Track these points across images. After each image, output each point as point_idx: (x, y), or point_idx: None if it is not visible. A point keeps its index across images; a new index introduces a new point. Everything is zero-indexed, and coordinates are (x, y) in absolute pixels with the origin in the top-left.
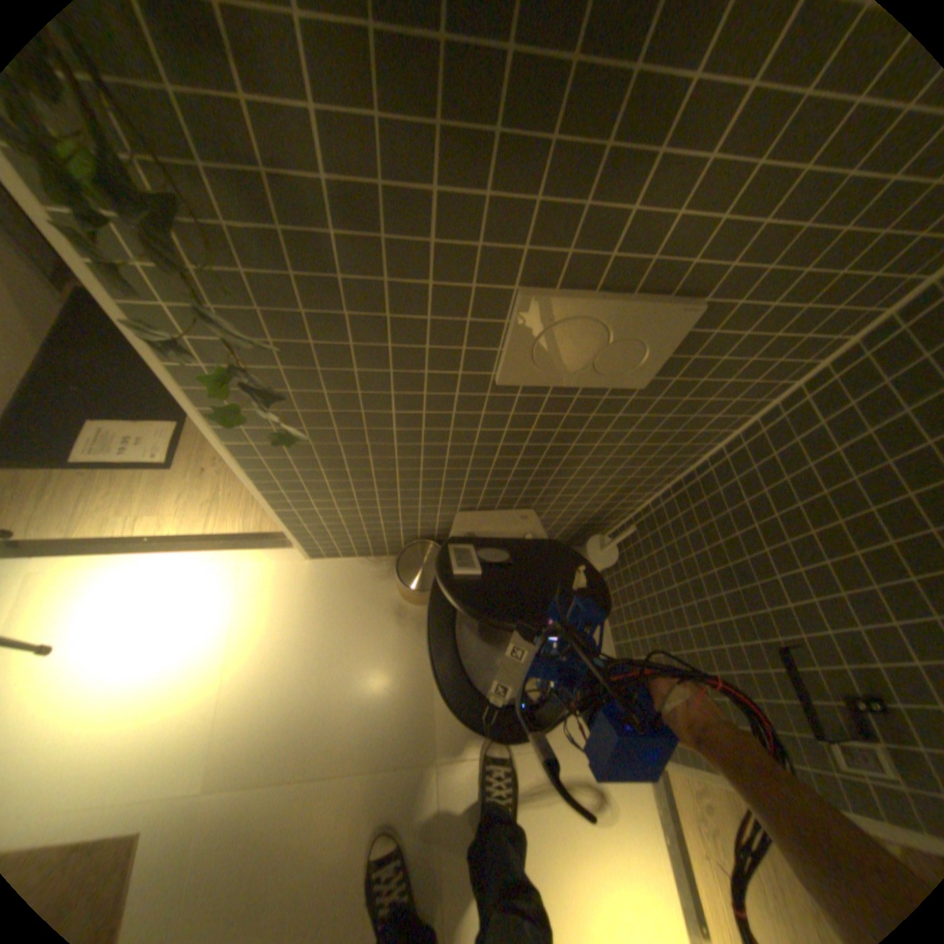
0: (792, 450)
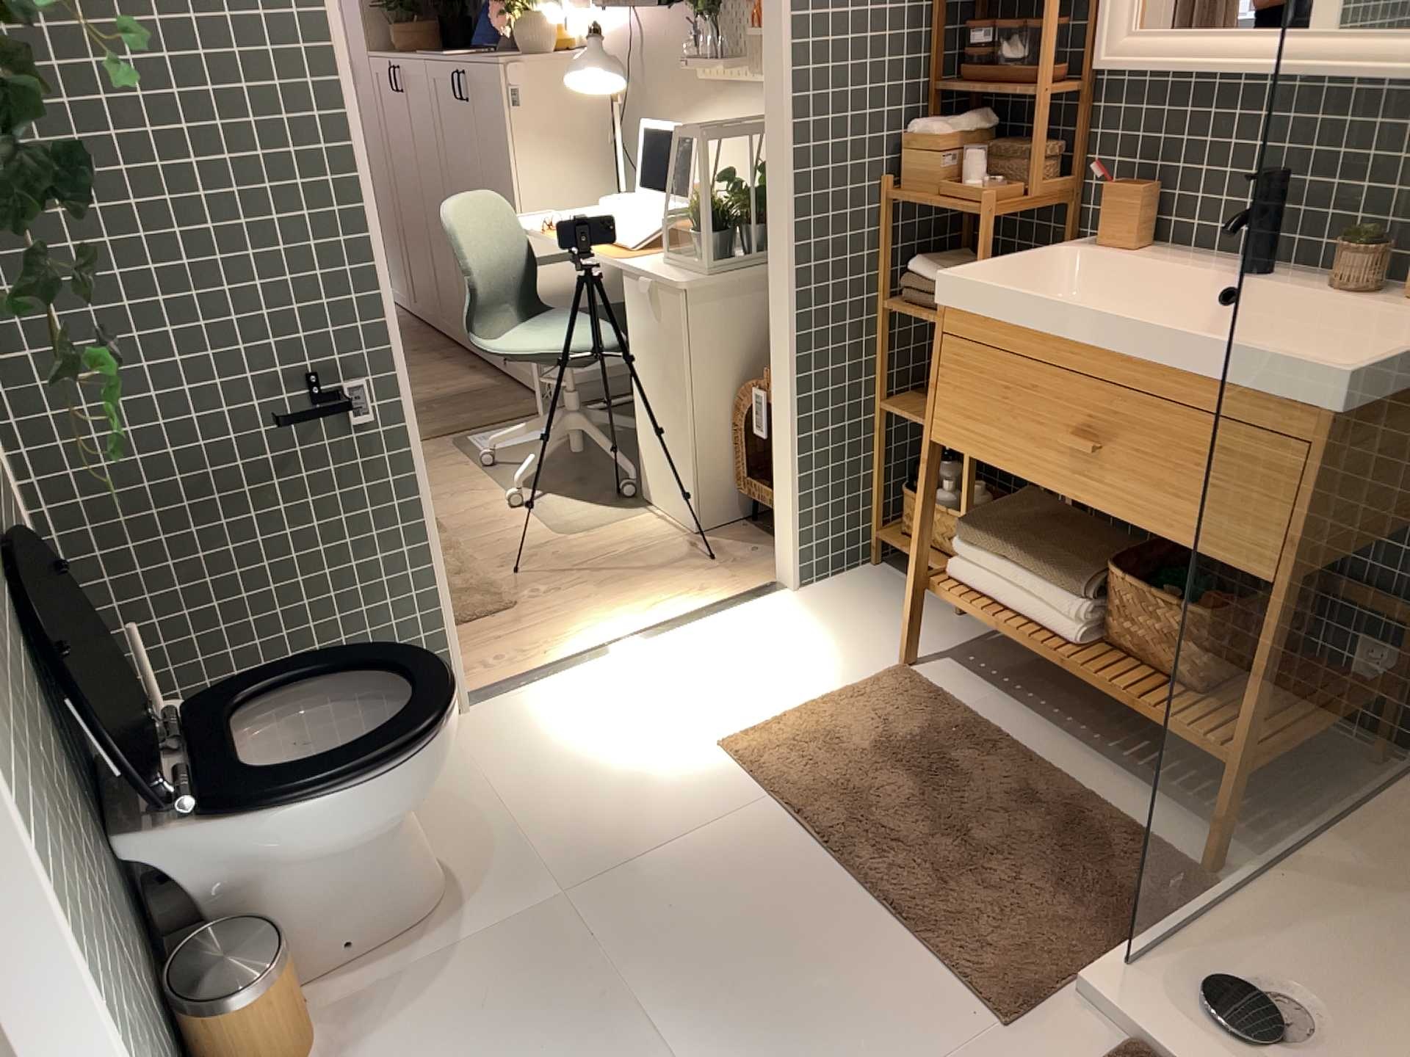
0: (54, 400)
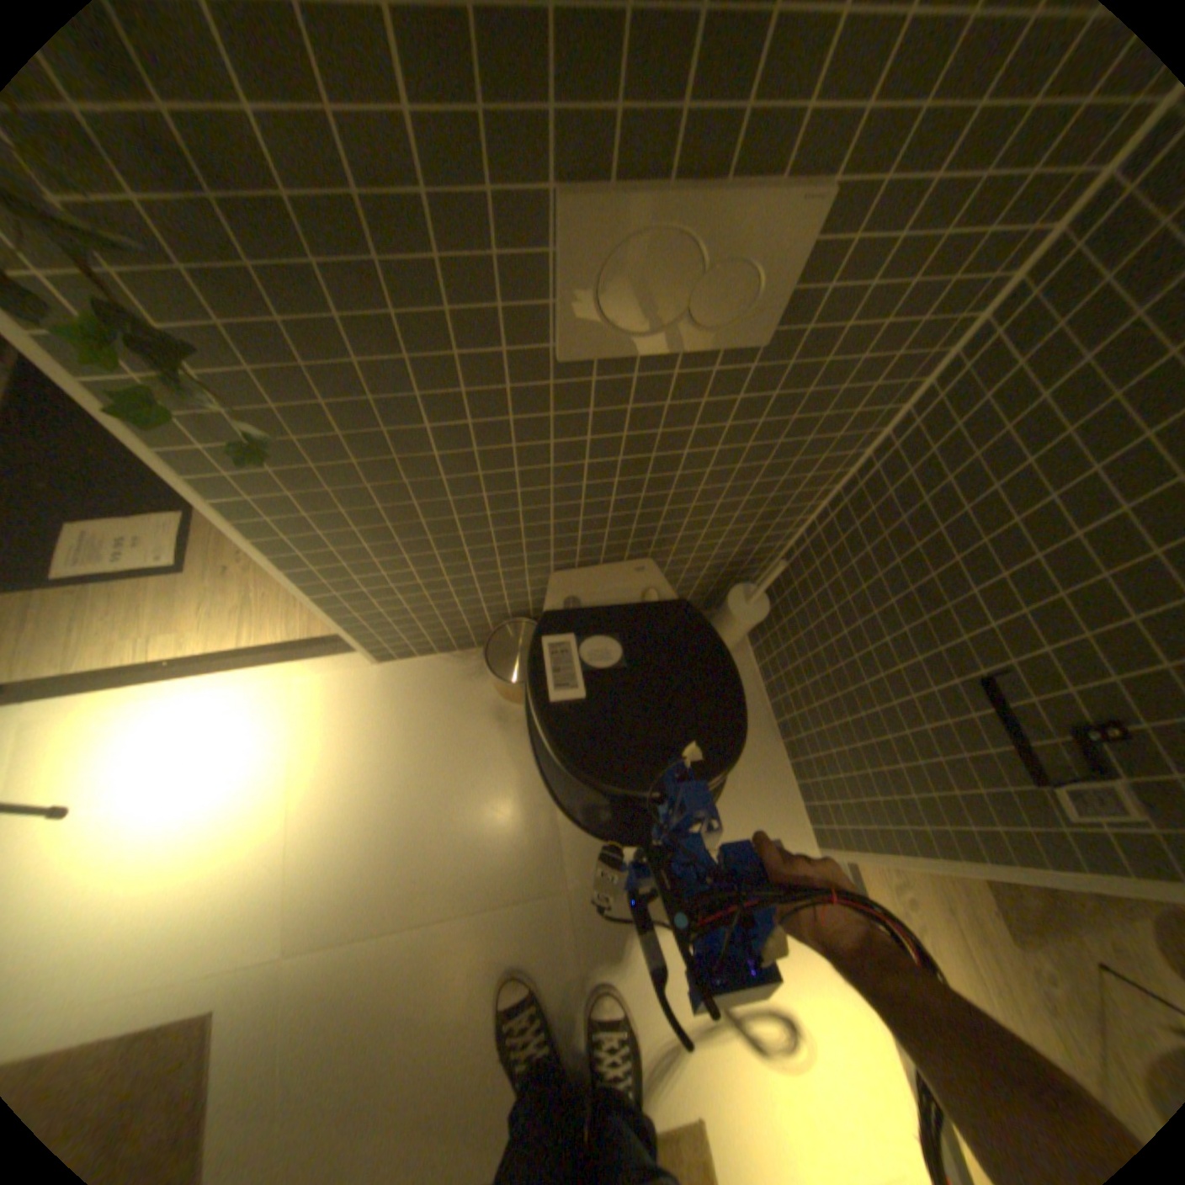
0: (981, 414)
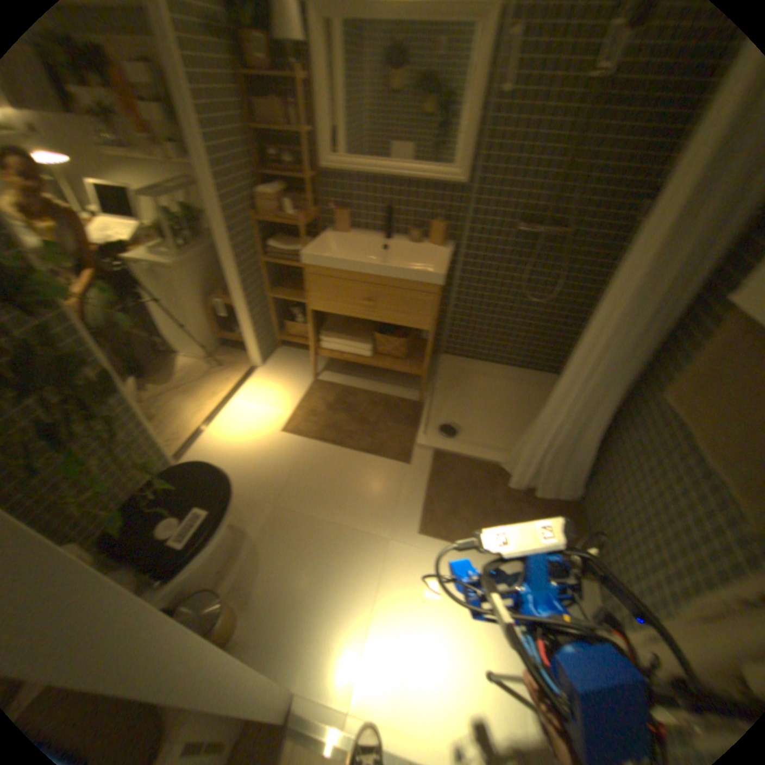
0: None
